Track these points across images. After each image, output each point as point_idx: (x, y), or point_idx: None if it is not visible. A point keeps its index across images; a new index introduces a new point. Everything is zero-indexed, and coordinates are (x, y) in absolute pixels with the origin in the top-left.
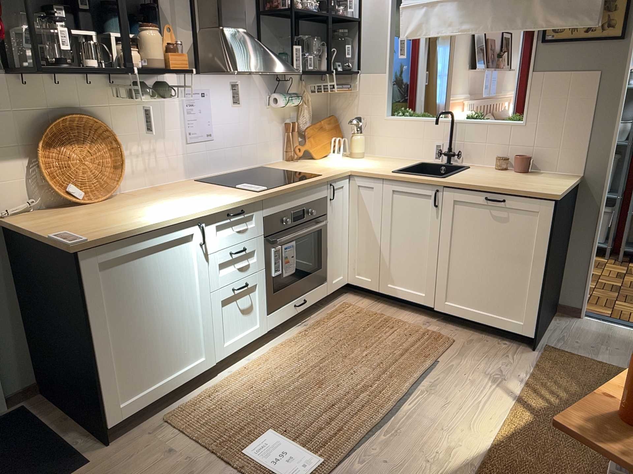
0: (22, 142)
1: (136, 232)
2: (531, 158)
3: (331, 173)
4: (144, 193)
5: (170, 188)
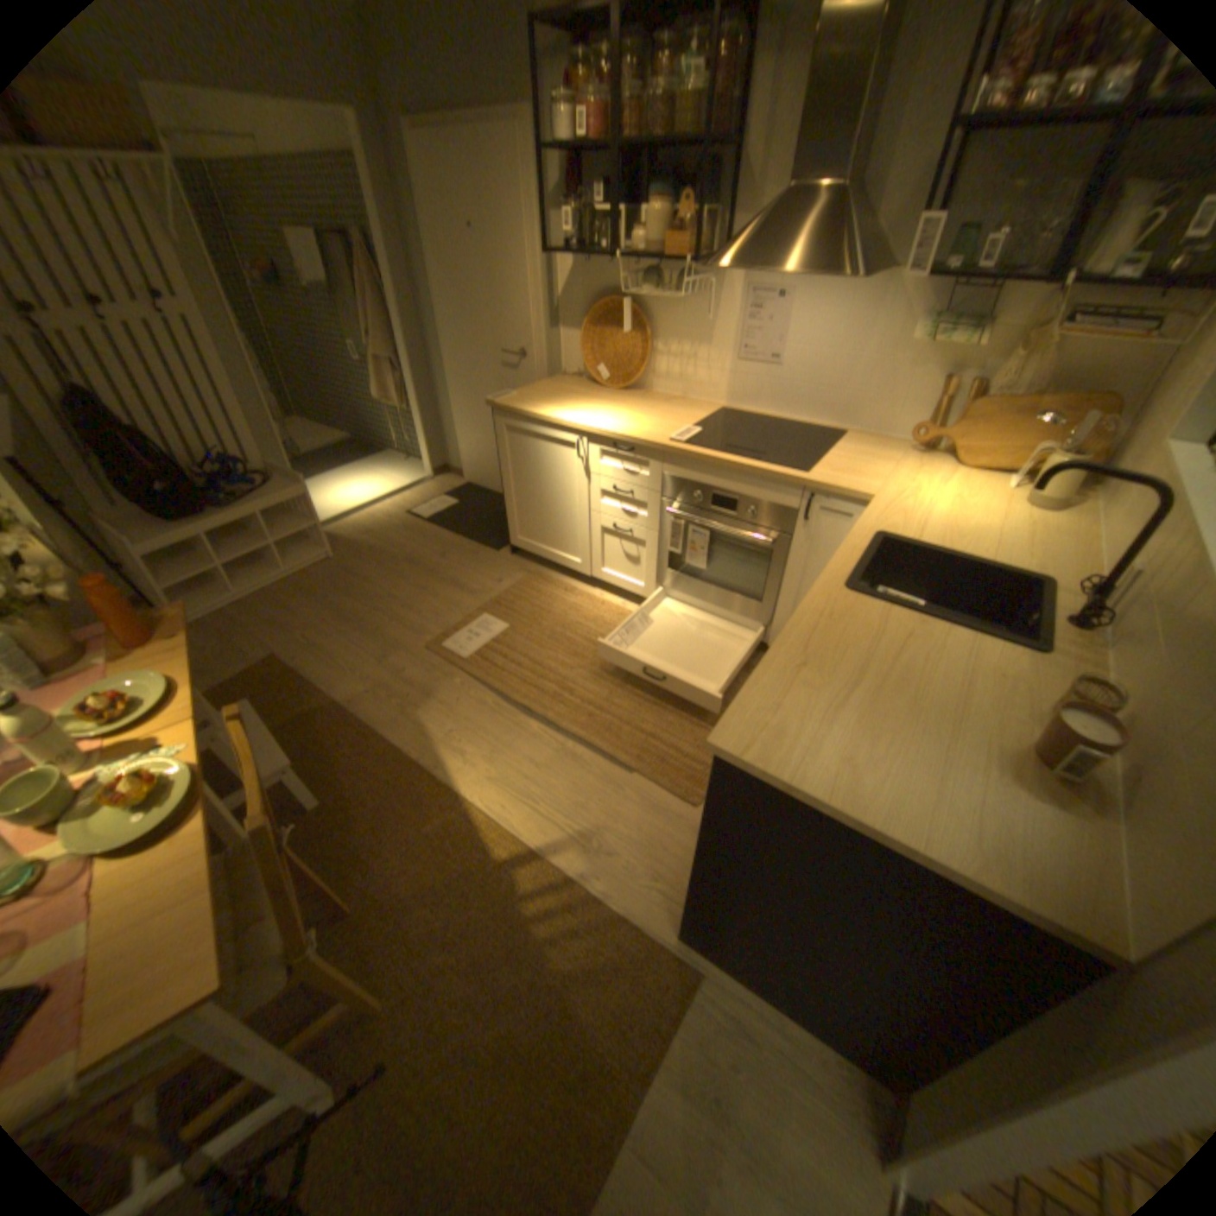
0: (584, 314)
1: (525, 414)
2: (1086, 745)
3: (830, 480)
4: (651, 398)
5: (677, 404)
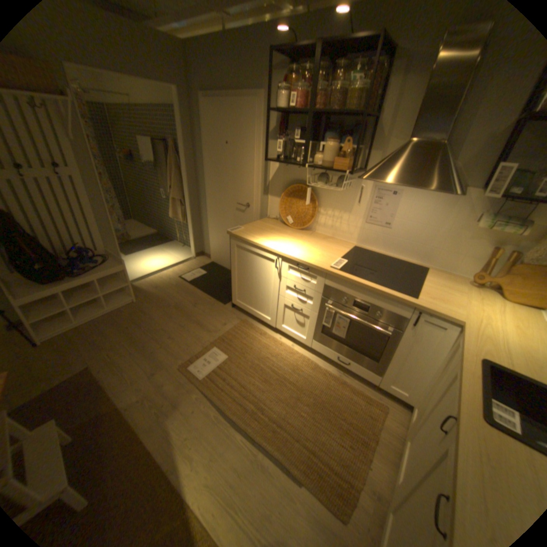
0: (282, 190)
1: (248, 241)
2: None
3: (433, 306)
4: (315, 236)
5: (330, 241)
